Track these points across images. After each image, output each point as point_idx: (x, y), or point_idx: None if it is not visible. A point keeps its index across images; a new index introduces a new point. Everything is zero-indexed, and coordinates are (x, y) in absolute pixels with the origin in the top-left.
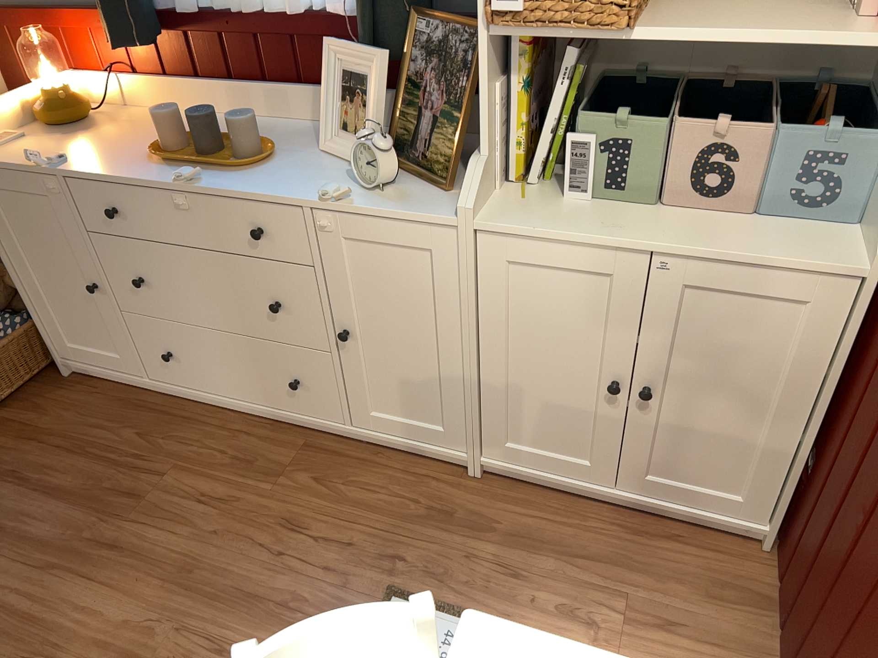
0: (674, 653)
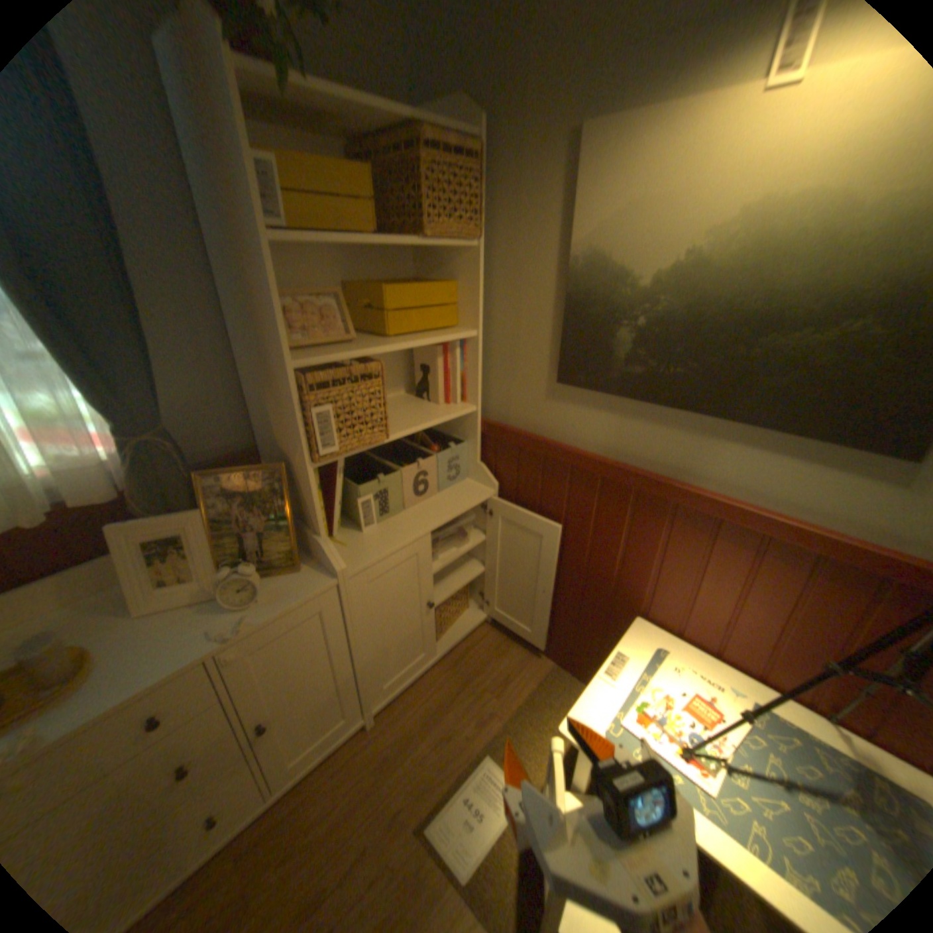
0: (522, 690)
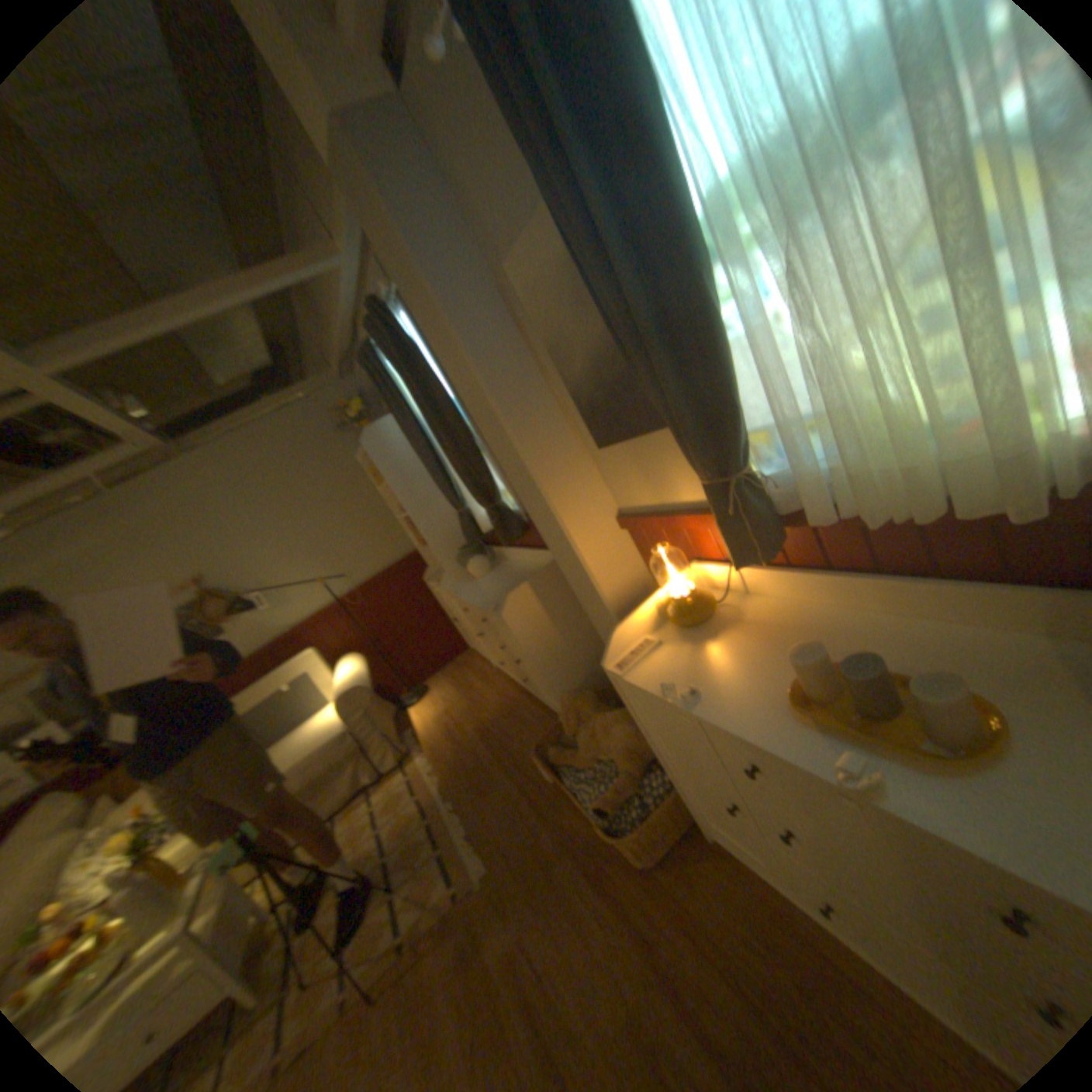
0: None
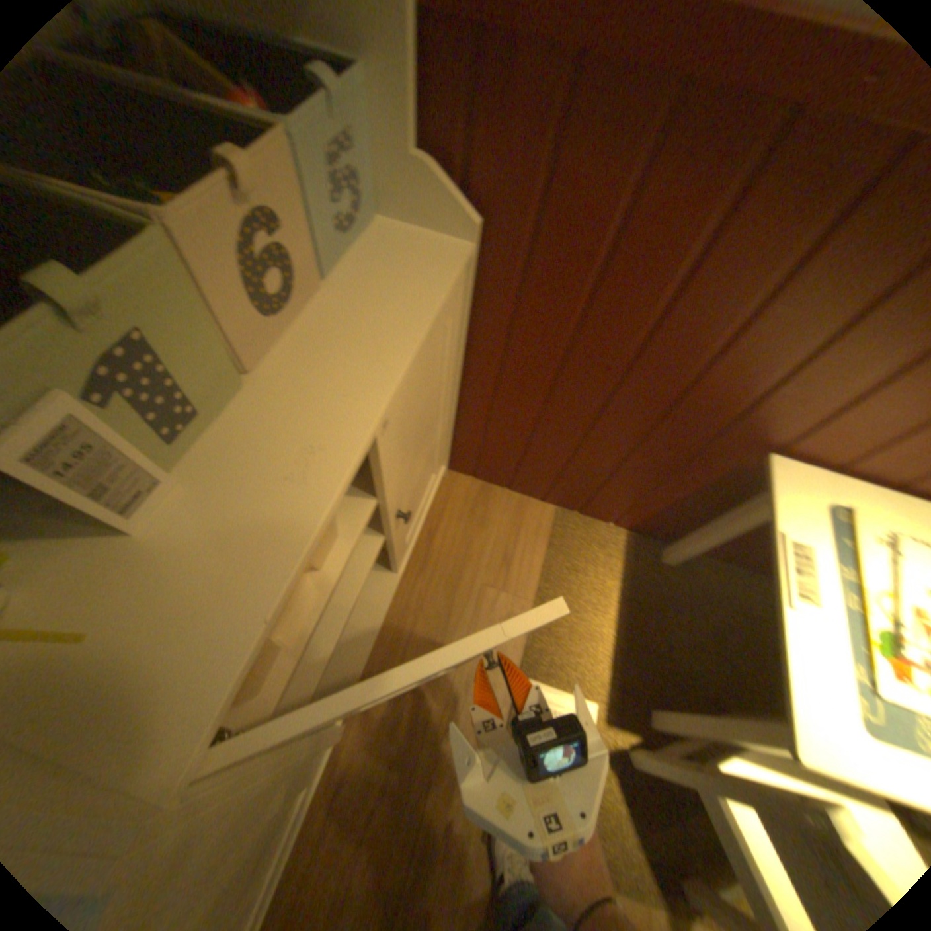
0: (531, 560)
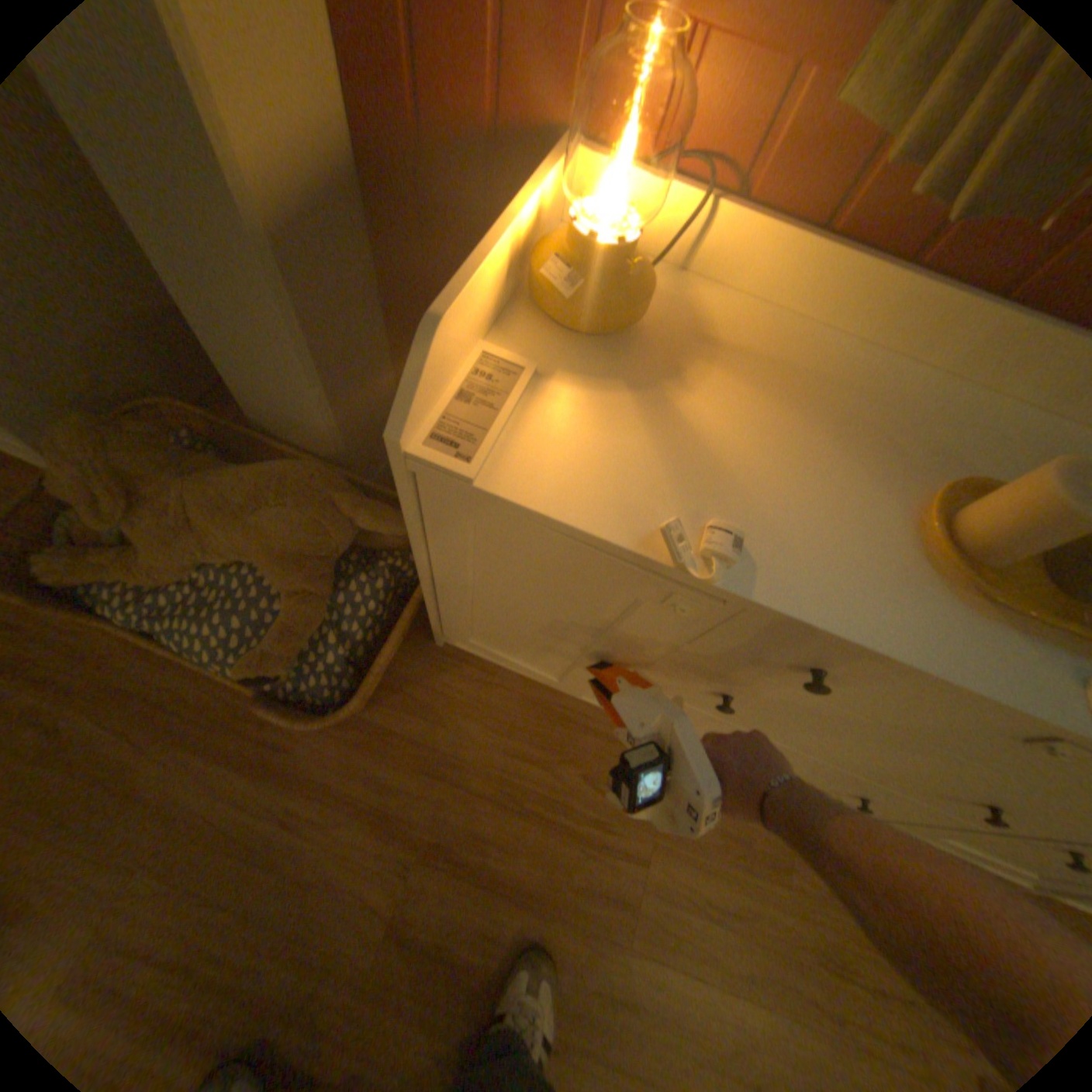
0: None
